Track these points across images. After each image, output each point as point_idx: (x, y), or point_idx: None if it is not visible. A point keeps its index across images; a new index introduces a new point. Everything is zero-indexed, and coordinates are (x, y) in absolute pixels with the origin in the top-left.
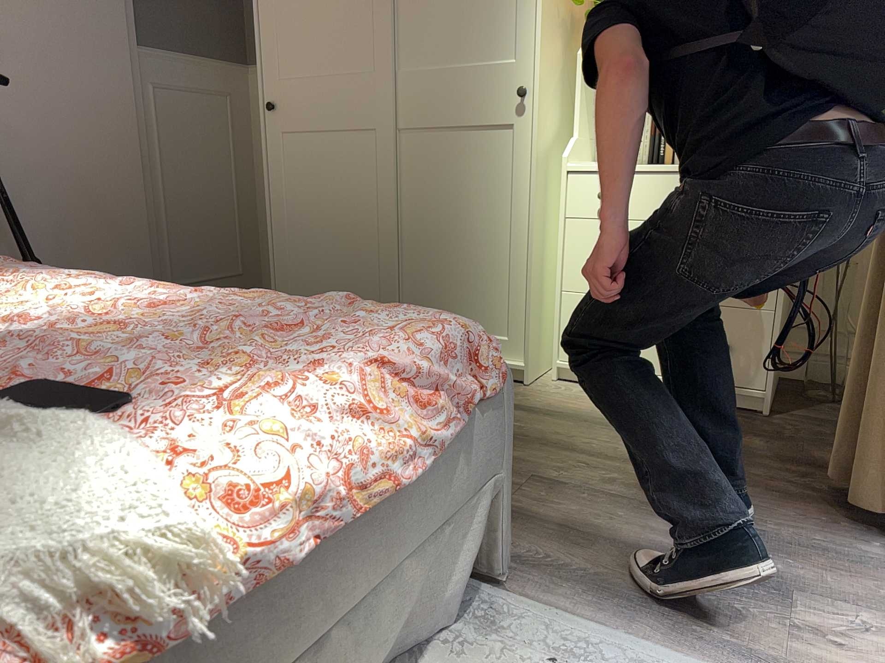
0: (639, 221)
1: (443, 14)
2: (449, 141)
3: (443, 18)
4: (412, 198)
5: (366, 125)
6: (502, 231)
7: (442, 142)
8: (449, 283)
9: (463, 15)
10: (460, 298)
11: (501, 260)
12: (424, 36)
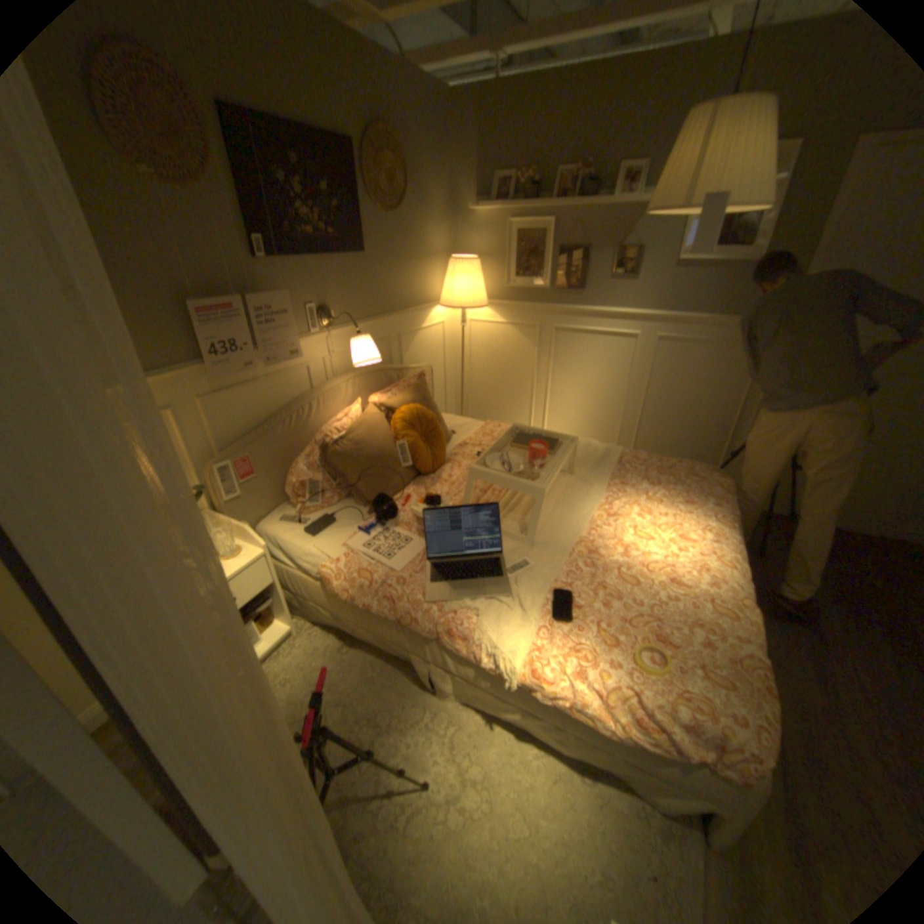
0: None
1: None
2: None
3: None
4: None
5: None
6: None
7: None
8: None
9: None
10: None
11: None
12: None
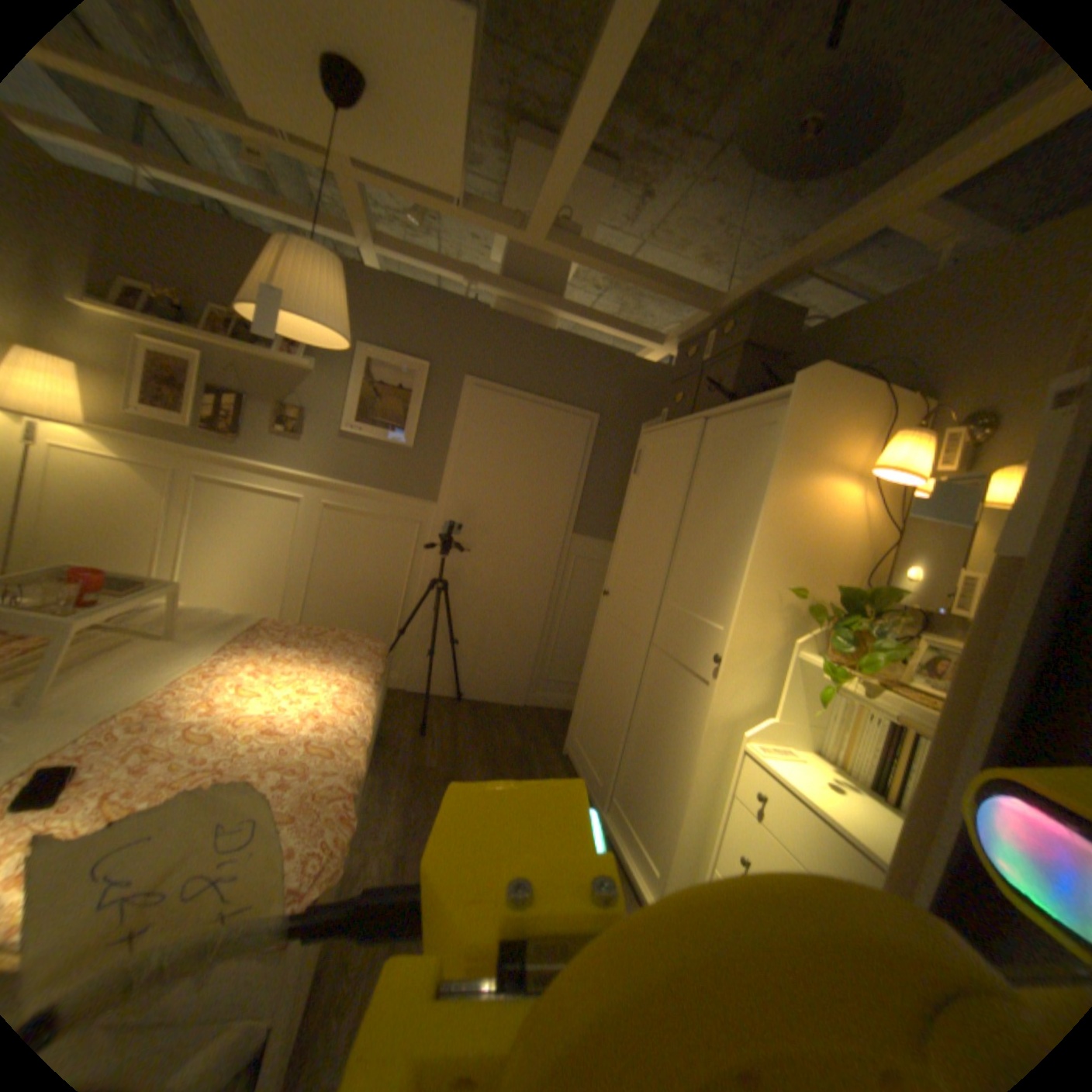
0: (787, 851)
1: (696, 569)
2: (673, 670)
3: (694, 572)
4: (644, 700)
5: (635, 629)
6: (680, 771)
7: (669, 667)
8: (642, 787)
9: (705, 575)
10: (645, 807)
11: (673, 796)
12: (682, 580)
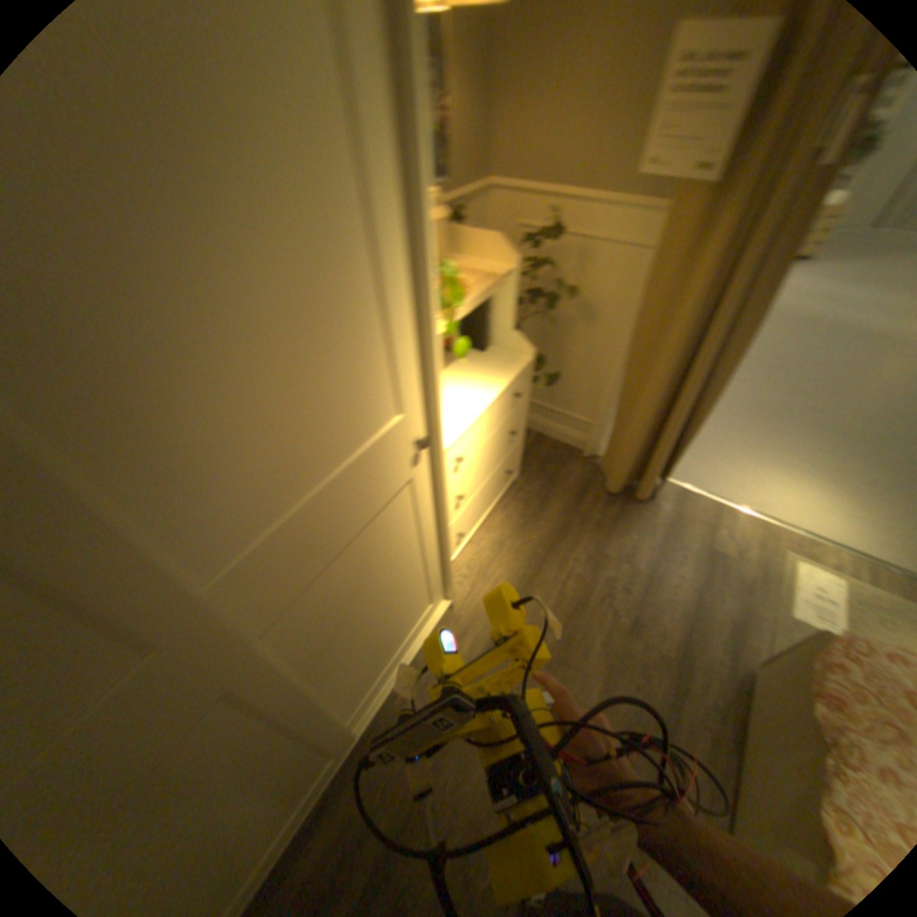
0: (475, 452)
1: (265, 421)
2: (344, 560)
3: (268, 429)
4: (314, 655)
5: (194, 713)
6: (415, 560)
7: (334, 570)
8: (379, 644)
9: (311, 399)
10: (392, 636)
11: (417, 576)
12: (235, 486)
